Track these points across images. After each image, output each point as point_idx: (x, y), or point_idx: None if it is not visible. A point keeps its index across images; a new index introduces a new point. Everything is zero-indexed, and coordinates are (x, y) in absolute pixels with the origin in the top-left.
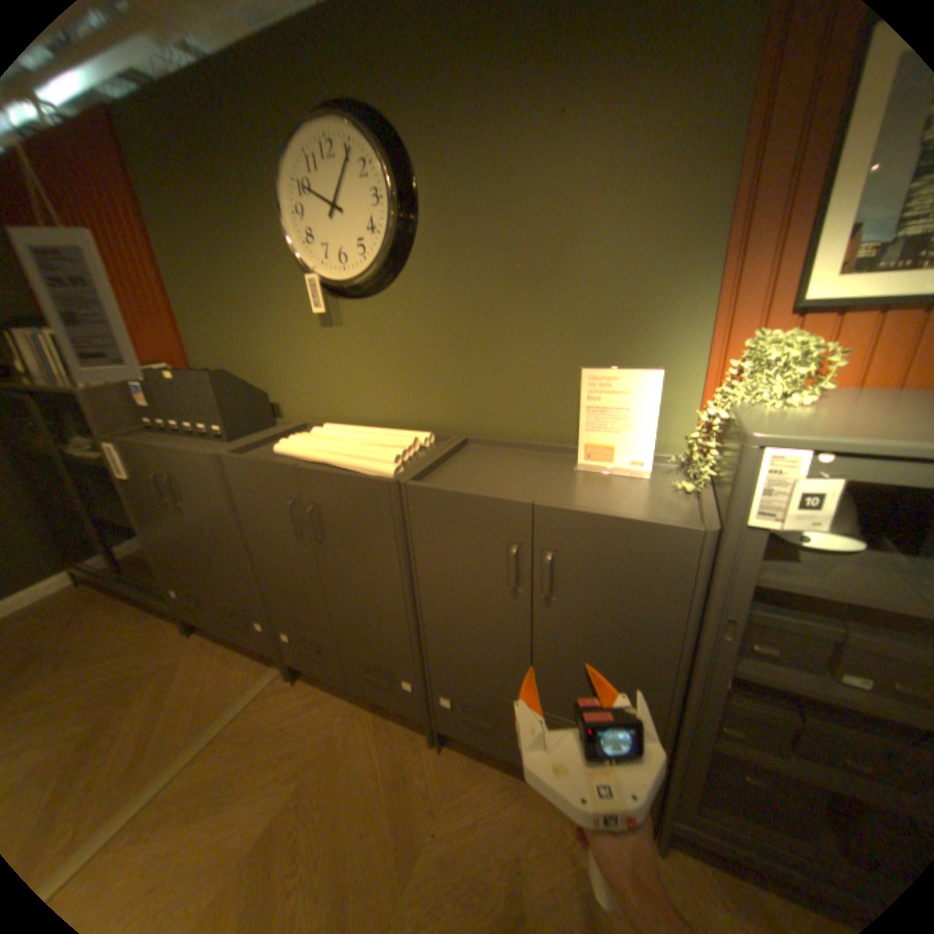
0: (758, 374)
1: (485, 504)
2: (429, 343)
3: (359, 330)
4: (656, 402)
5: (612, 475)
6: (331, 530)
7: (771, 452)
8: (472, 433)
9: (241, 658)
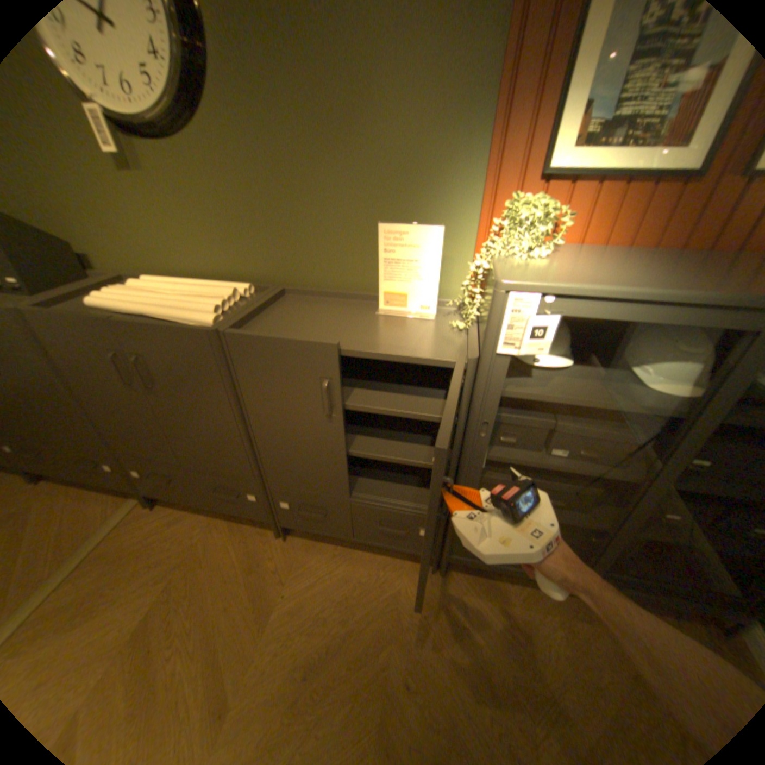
0: (512, 231)
1: (297, 346)
2: (237, 193)
3: (161, 176)
4: (438, 255)
5: (405, 318)
6: (159, 378)
7: (513, 295)
8: (288, 284)
9: (97, 495)
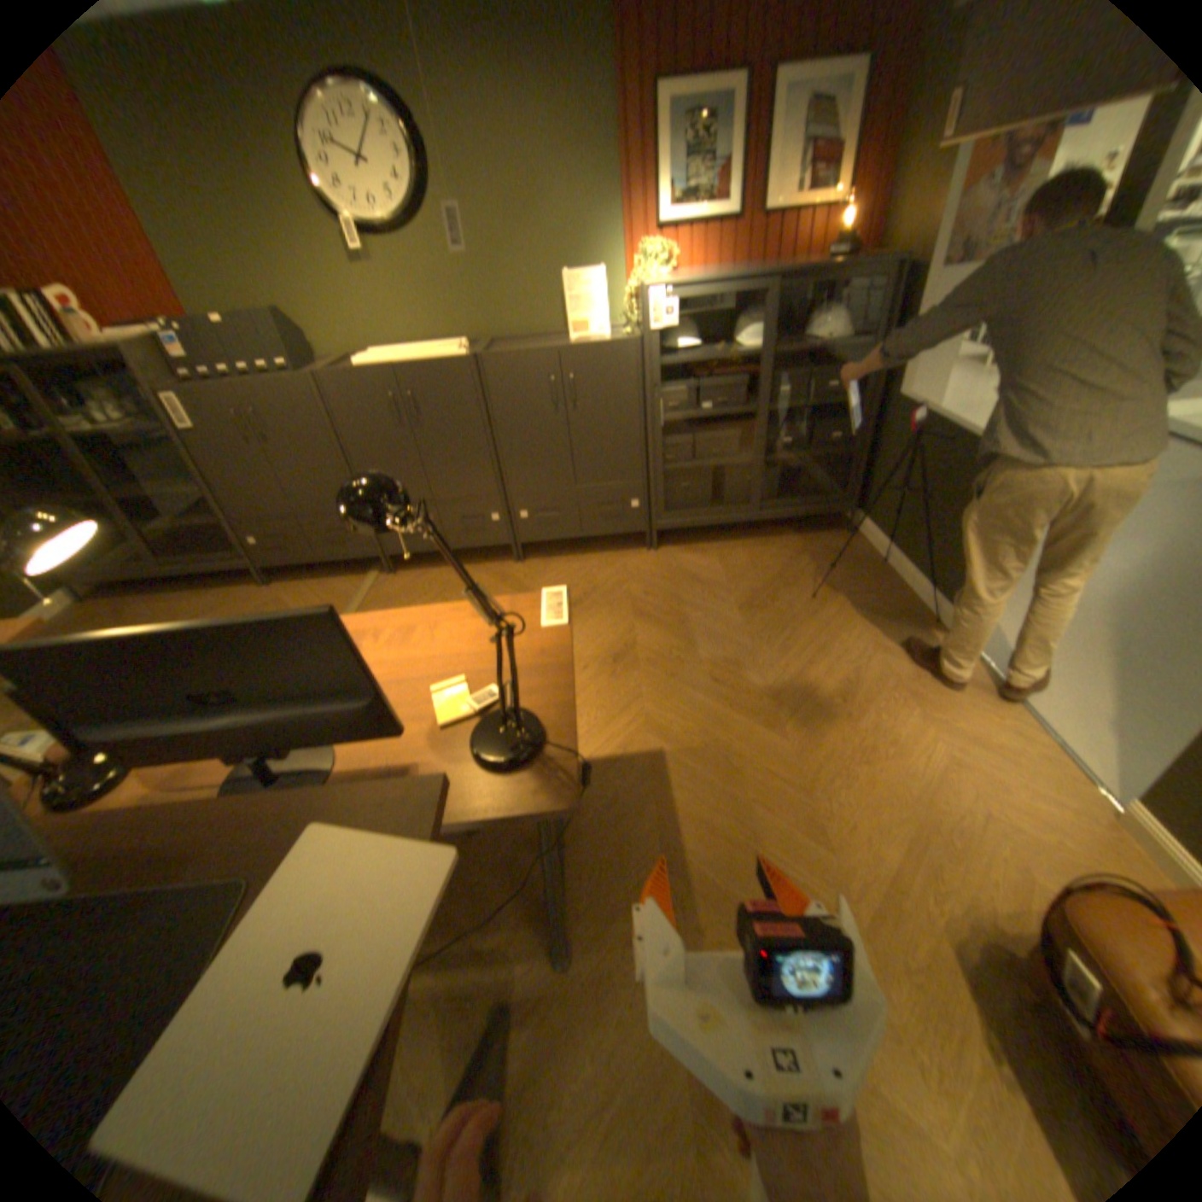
0: (645, 262)
1: (532, 354)
2: (450, 267)
3: (388, 262)
4: (604, 288)
5: (590, 338)
6: (426, 408)
7: (651, 291)
8: (493, 336)
9: (336, 579)
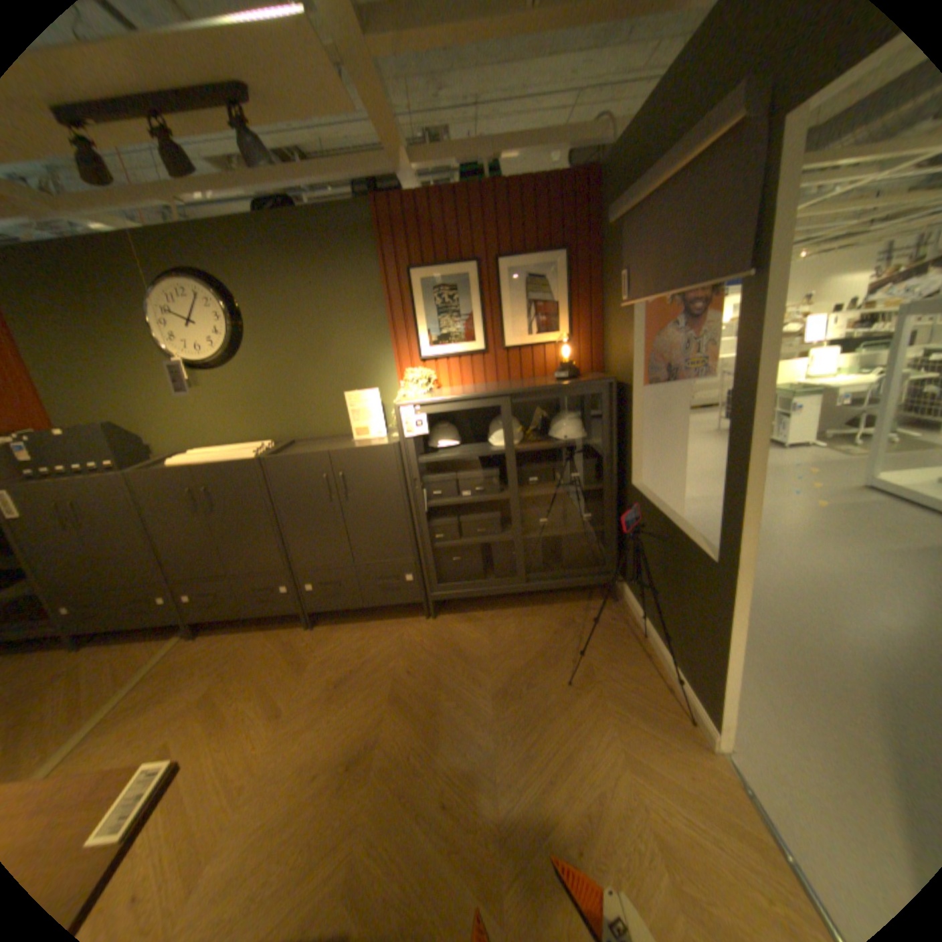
0: (408, 386)
1: (307, 457)
2: (262, 391)
3: (213, 388)
4: (379, 404)
5: (370, 441)
6: (219, 500)
7: (402, 410)
8: (297, 438)
9: (141, 644)
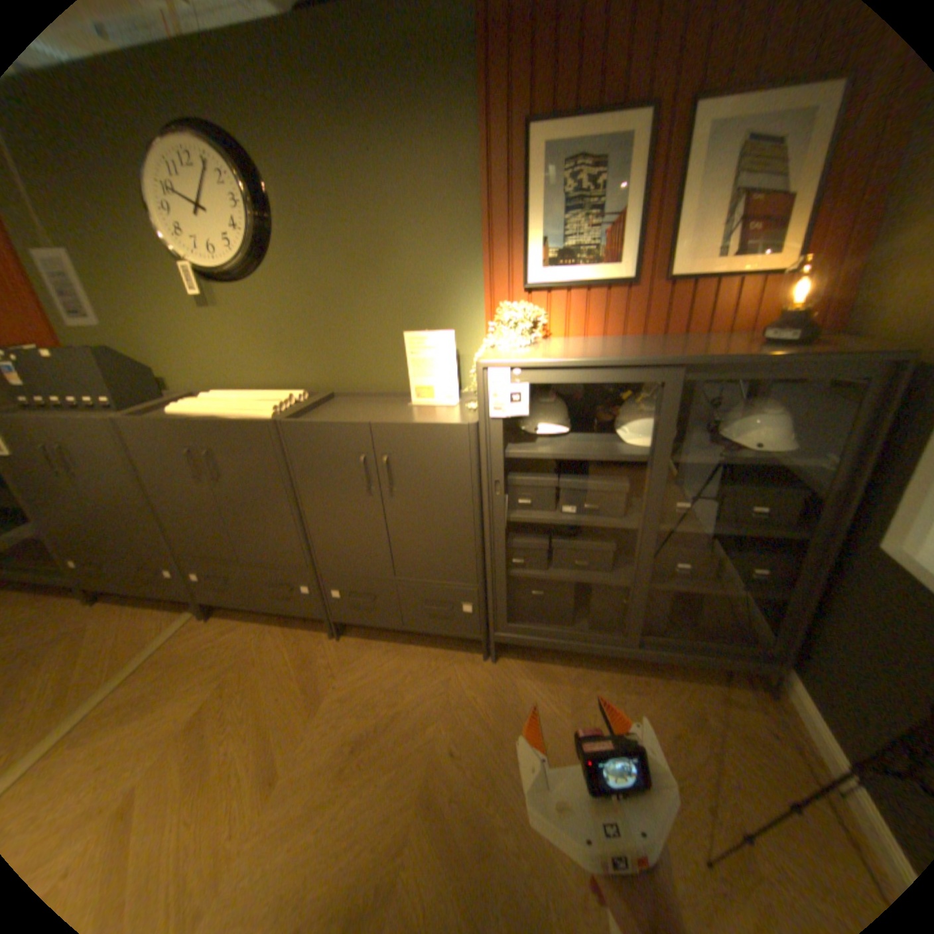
0: (501, 330)
1: (338, 428)
2: (294, 319)
3: (233, 310)
4: (453, 354)
5: (433, 407)
6: (225, 470)
7: (488, 372)
8: (338, 390)
9: (153, 613)
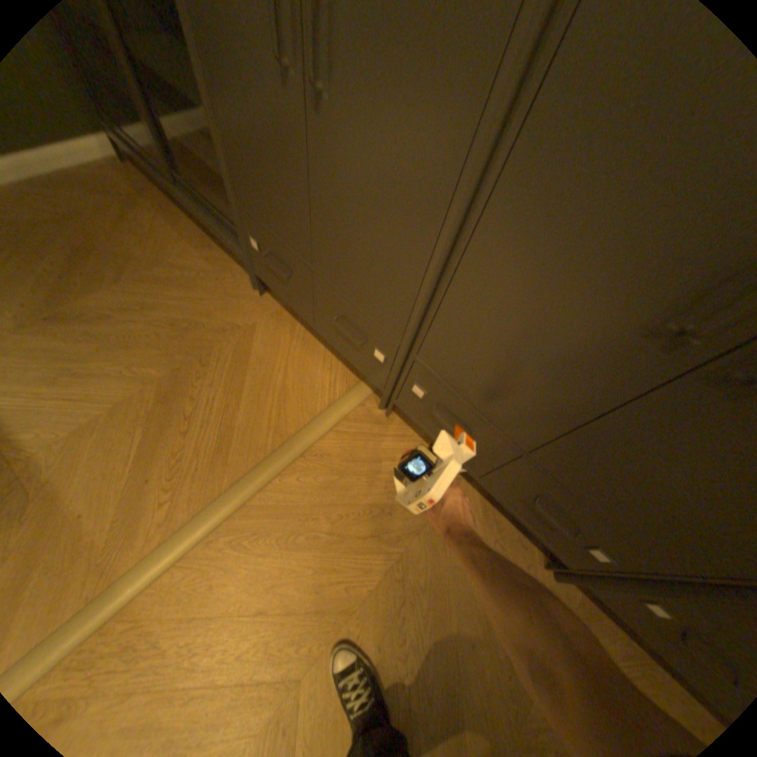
0: None
1: None
2: None
3: None
4: None
5: None
6: None
7: None
8: None
9: (327, 352)
